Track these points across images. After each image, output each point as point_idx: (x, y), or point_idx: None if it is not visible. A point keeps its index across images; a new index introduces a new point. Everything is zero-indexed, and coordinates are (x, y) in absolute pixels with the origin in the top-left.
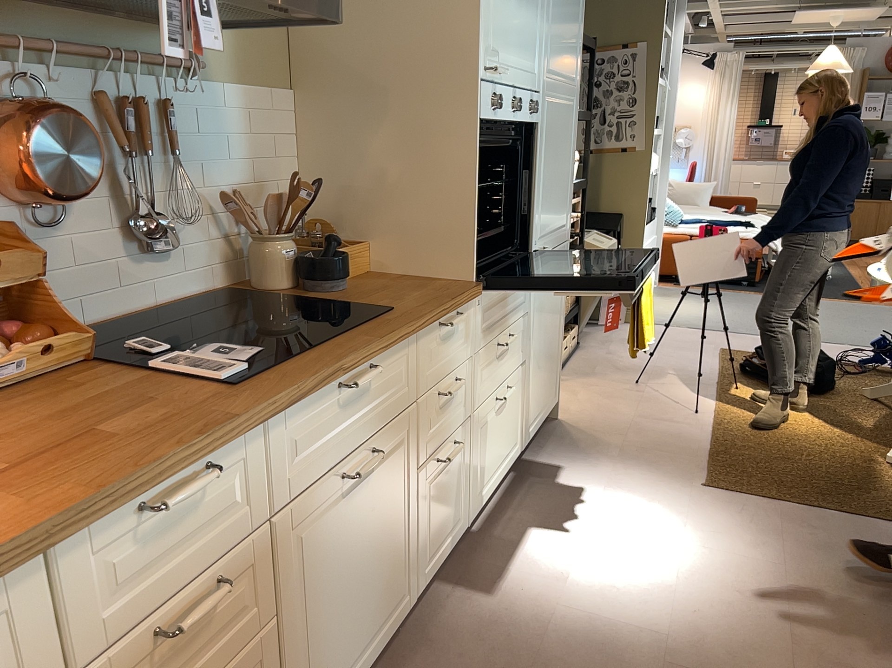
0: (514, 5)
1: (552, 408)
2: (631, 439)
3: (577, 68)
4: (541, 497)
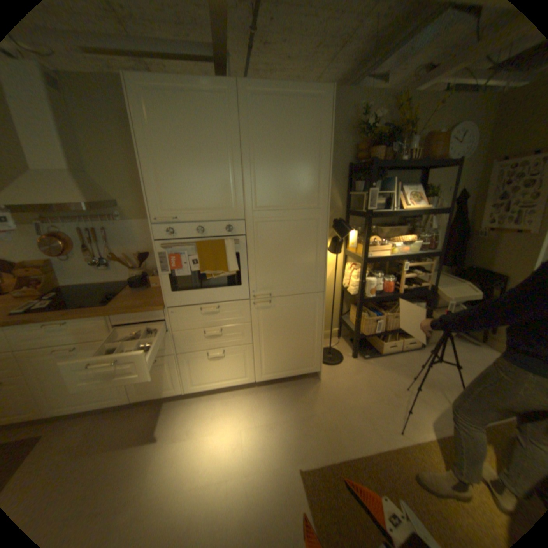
0: (187, 184)
1: (308, 373)
2: (327, 416)
3: (319, 196)
4: (237, 407)
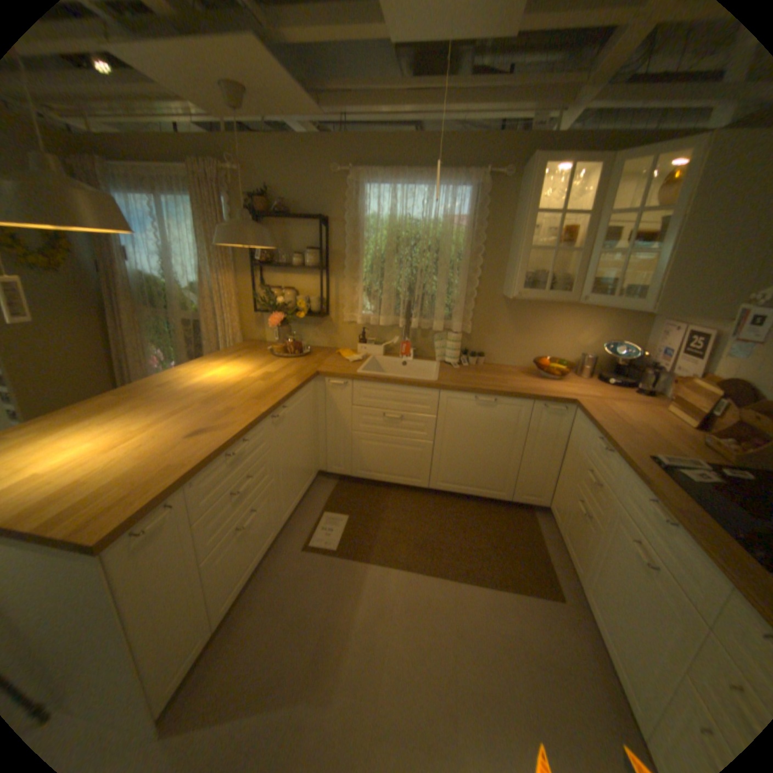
0: None
1: None
2: None
3: None
4: None
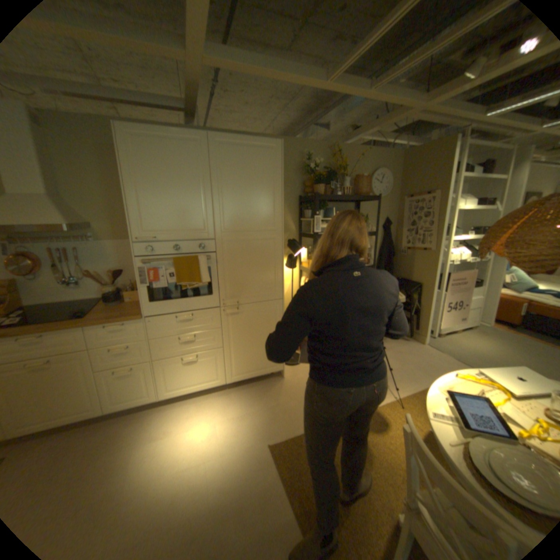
0: (165, 210)
1: (272, 372)
2: (290, 404)
3: (275, 222)
4: (210, 407)
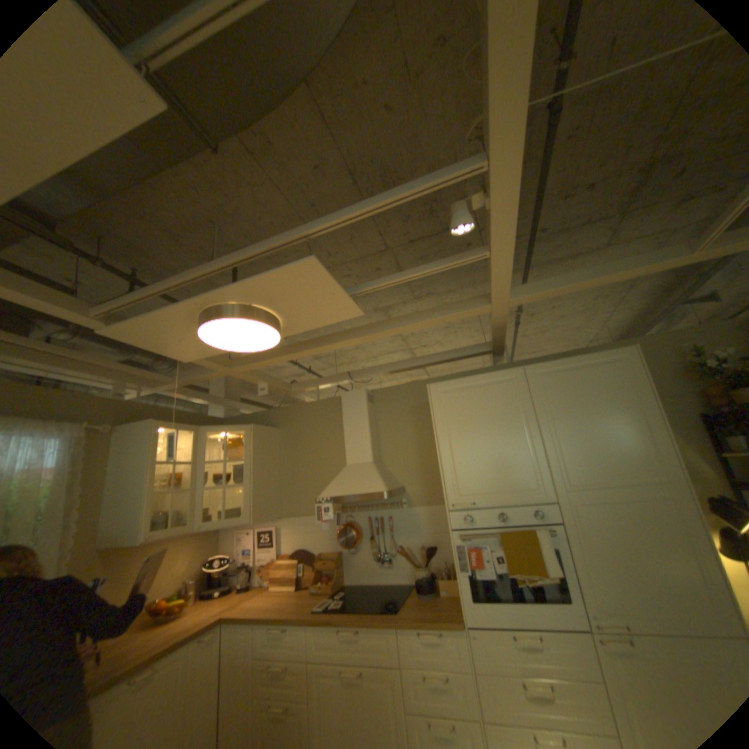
0: (483, 467)
1: None
2: None
3: (665, 467)
4: None
